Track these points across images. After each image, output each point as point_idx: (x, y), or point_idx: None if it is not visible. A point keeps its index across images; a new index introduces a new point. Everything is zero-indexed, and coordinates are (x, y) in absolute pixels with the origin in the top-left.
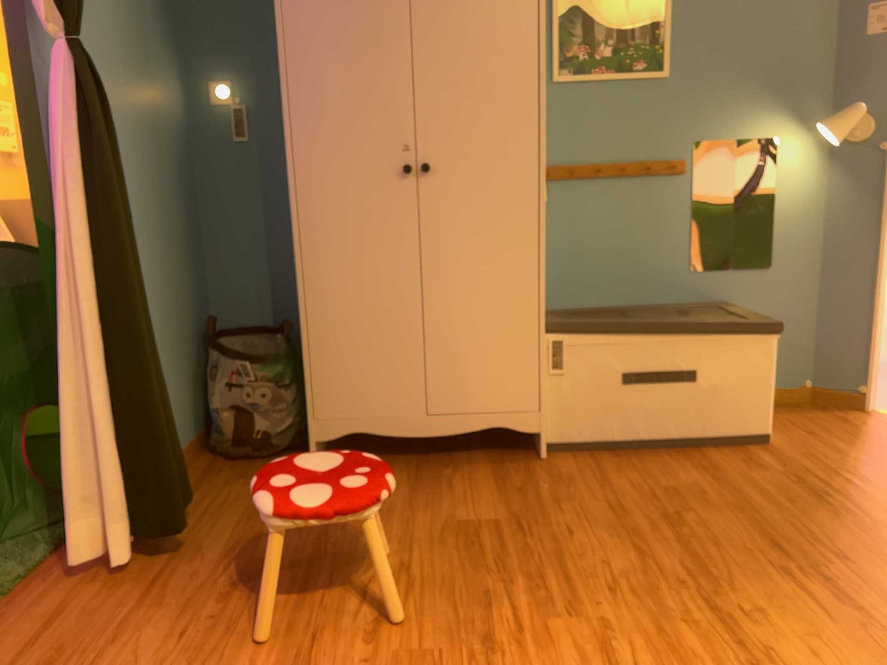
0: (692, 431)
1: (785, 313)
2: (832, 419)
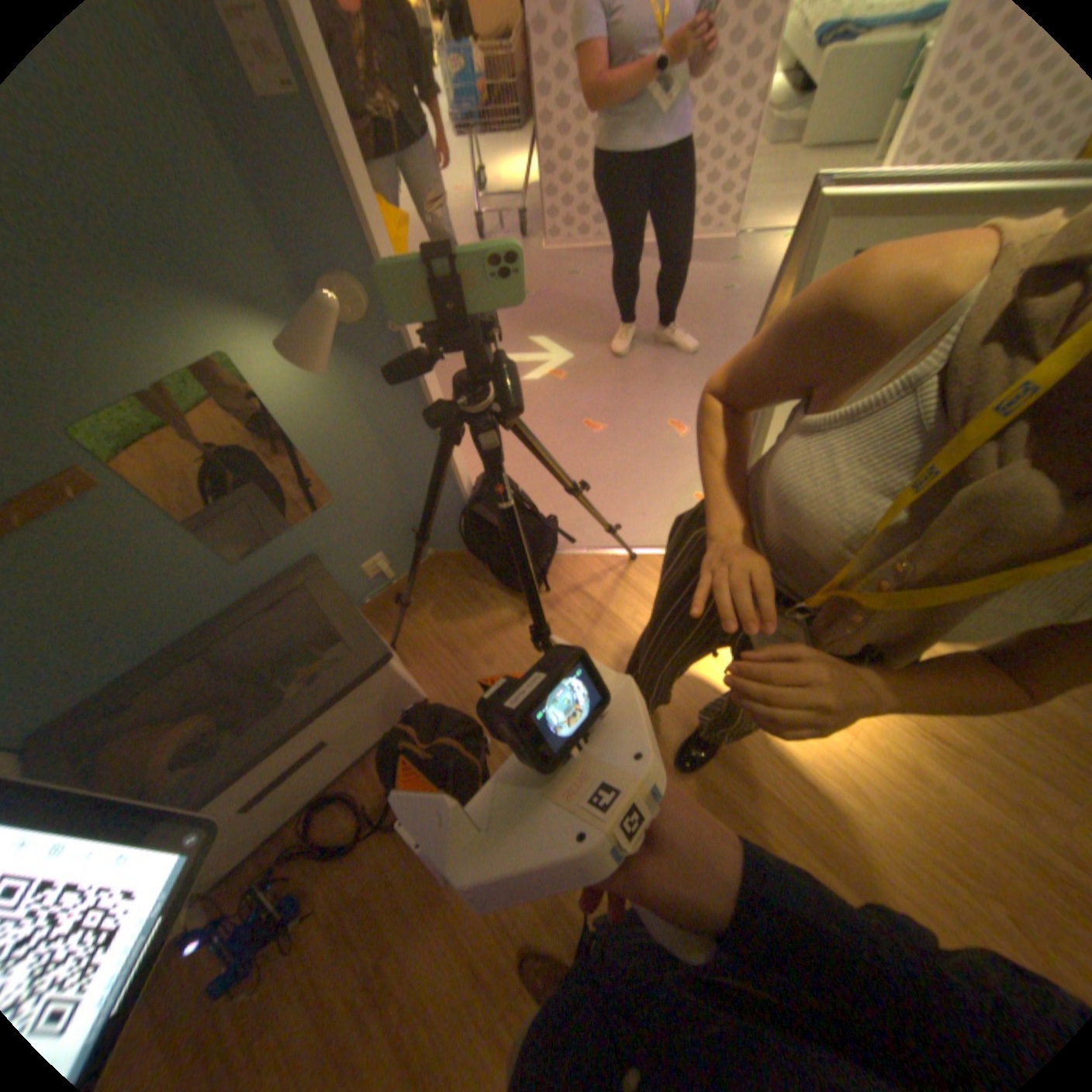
0: (350, 761)
1: (376, 523)
2: (464, 597)
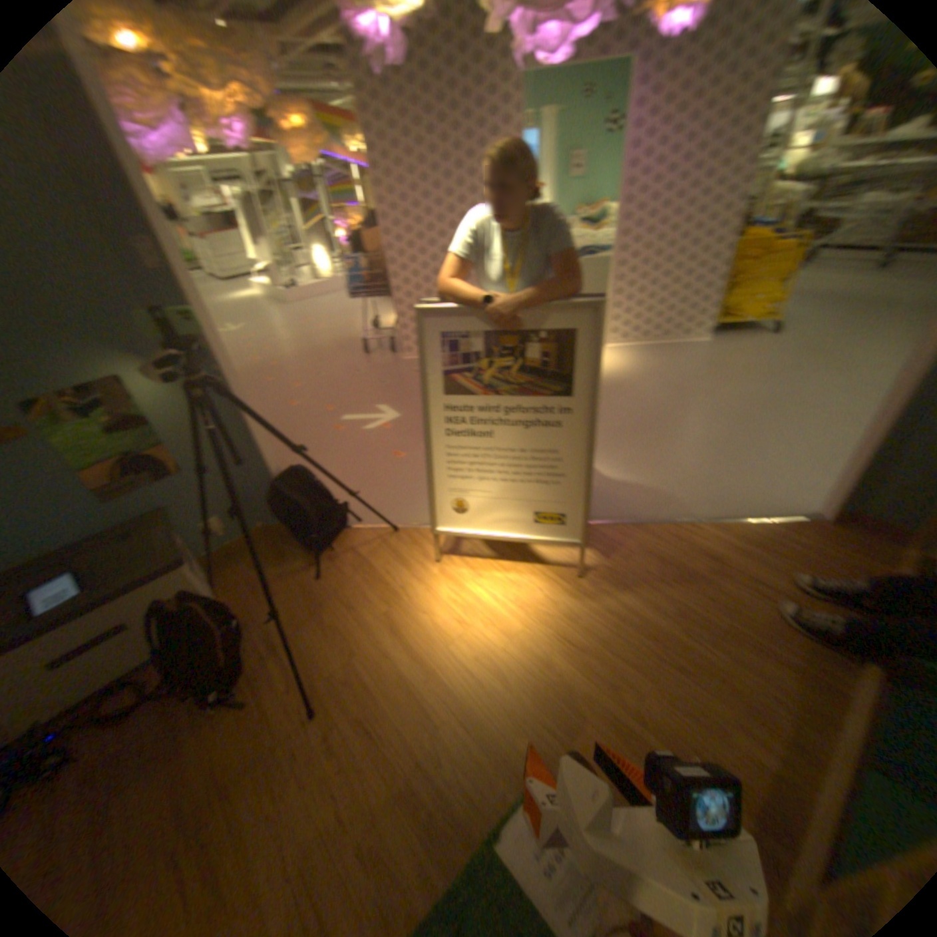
0: (145, 656)
1: (210, 494)
2: (271, 555)
